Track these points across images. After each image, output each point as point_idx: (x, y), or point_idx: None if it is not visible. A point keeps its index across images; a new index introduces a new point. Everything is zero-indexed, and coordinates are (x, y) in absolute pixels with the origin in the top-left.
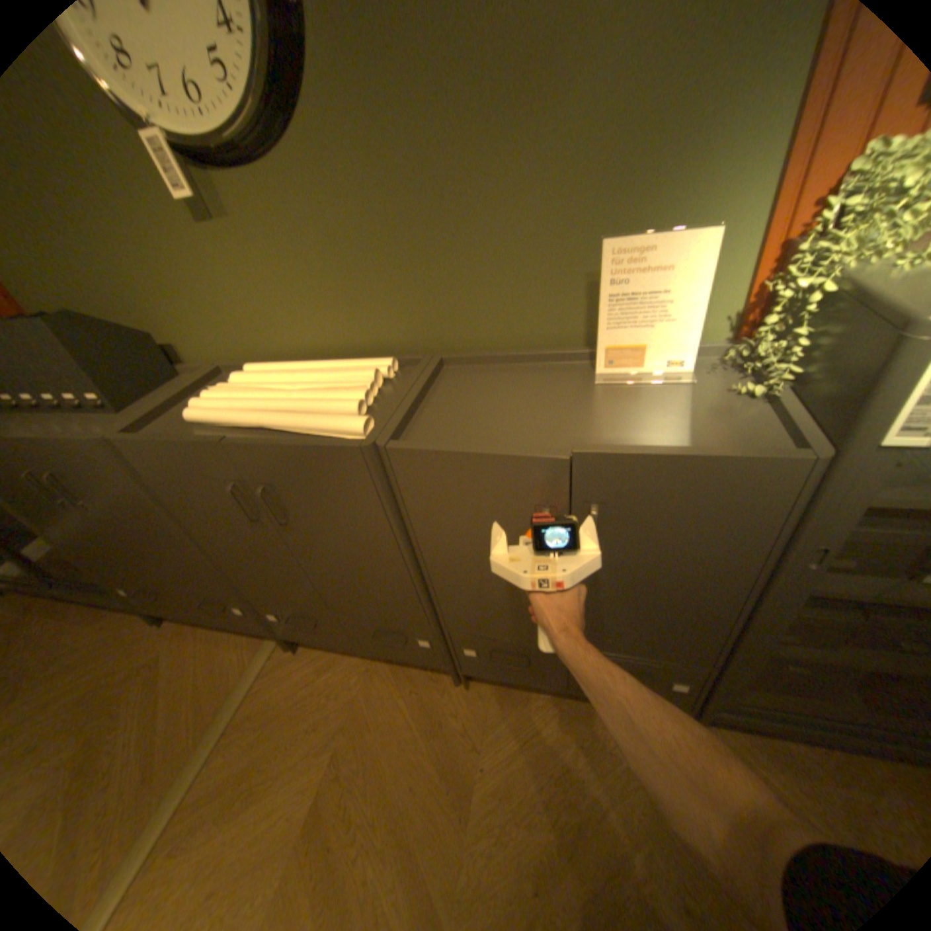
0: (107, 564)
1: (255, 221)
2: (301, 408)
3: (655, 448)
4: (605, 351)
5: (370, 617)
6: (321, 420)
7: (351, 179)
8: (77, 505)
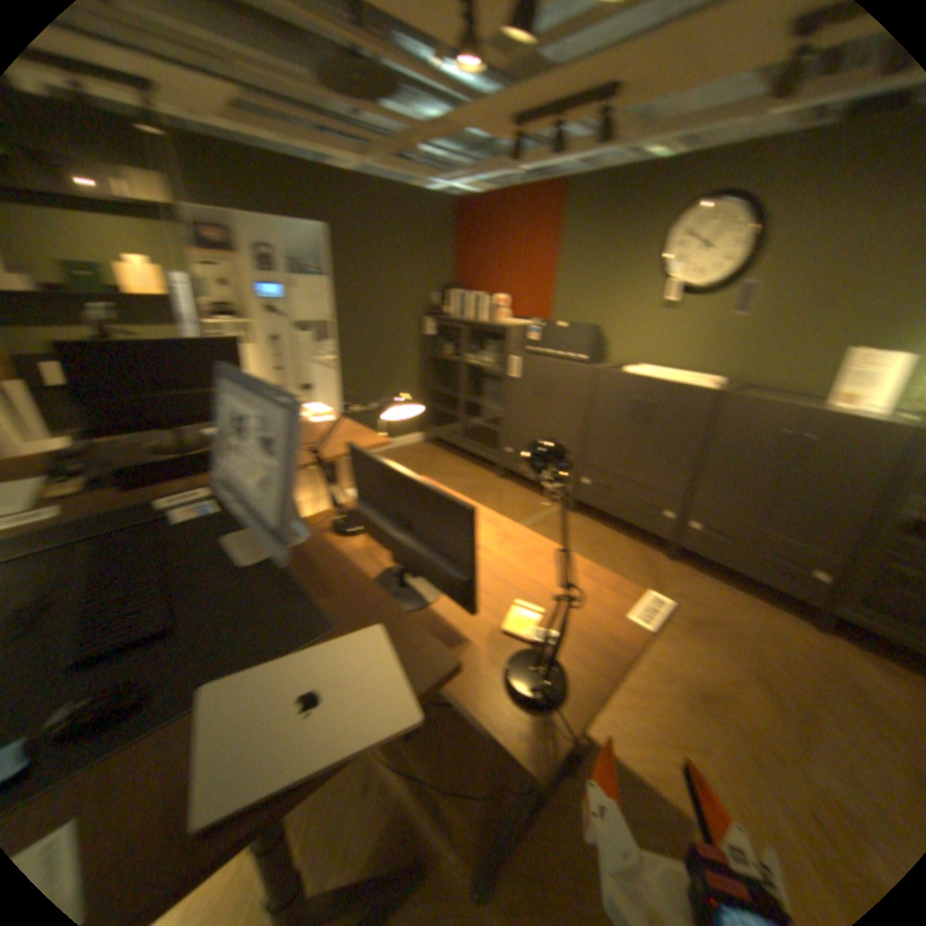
0: (526, 430)
1: (694, 314)
2: (687, 379)
3: (851, 414)
4: (844, 395)
5: (653, 489)
6: (699, 383)
7: (749, 308)
8: (551, 395)
